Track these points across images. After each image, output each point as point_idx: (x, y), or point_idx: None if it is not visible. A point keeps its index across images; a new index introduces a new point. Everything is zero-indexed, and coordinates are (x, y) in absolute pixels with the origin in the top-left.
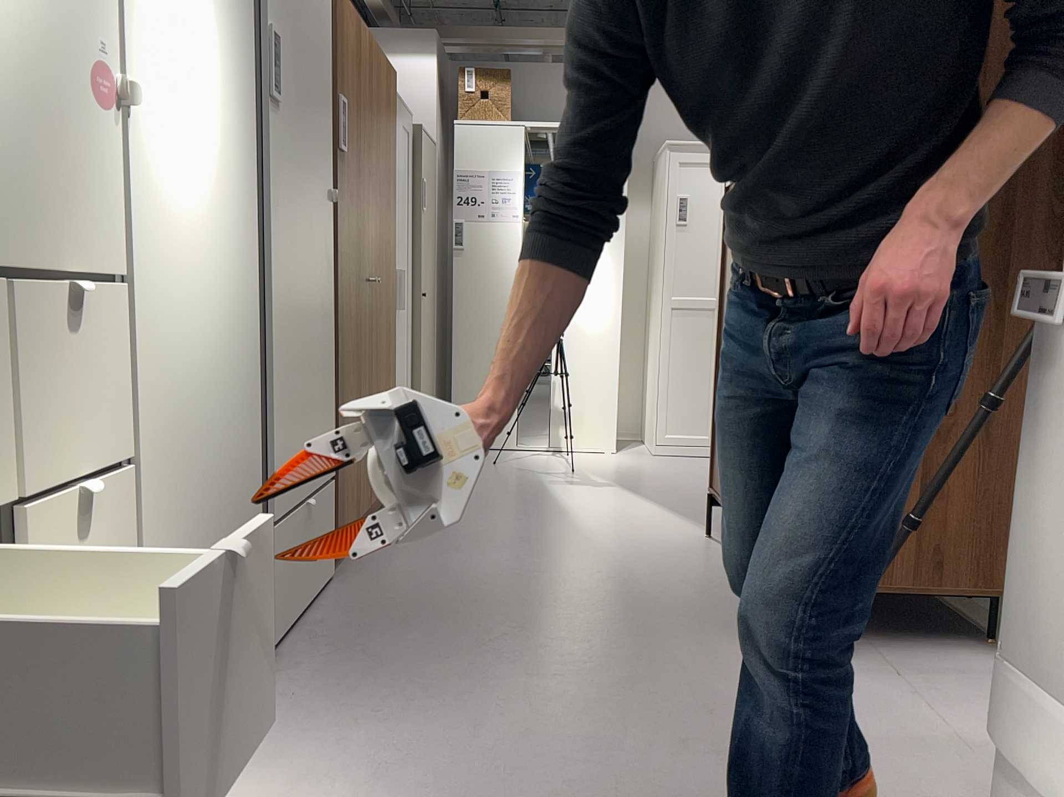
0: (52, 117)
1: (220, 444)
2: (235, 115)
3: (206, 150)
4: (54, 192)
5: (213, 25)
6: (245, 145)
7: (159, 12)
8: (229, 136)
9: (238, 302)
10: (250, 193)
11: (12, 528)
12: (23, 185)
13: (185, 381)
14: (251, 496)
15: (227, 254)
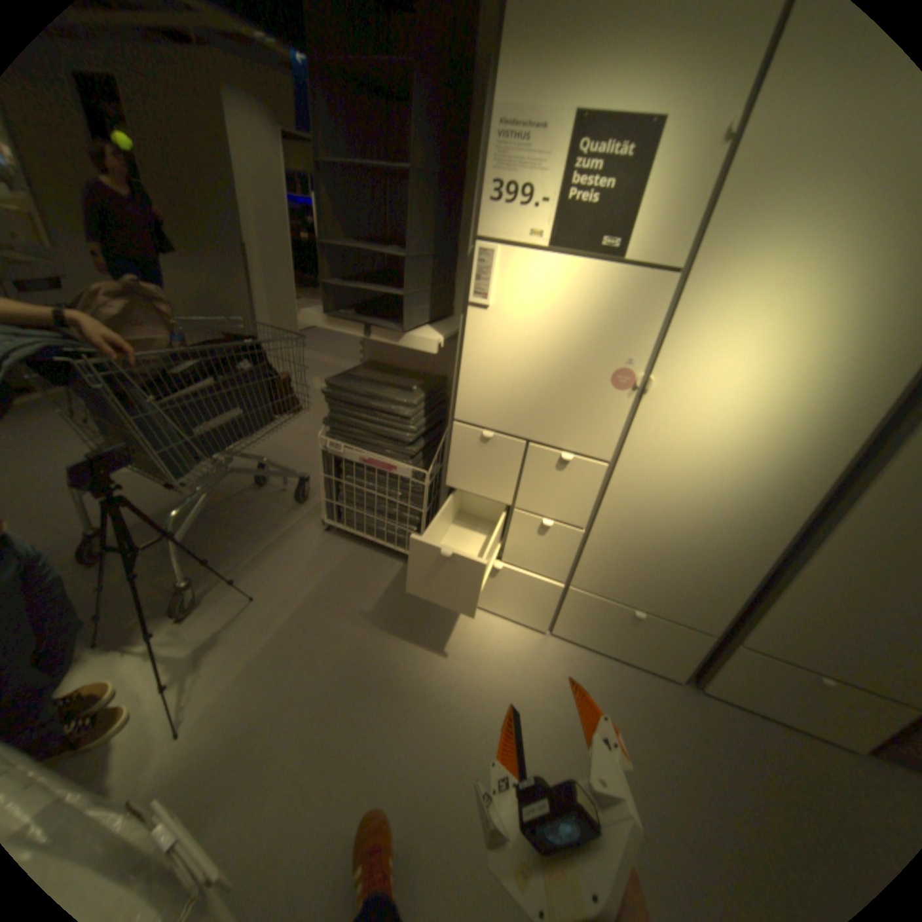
0: (582, 394)
1: (689, 571)
2: (845, 399)
3: (761, 419)
4: (574, 421)
5: (831, 333)
6: (857, 421)
7: (726, 335)
8: (818, 413)
9: (765, 516)
10: (854, 457)
11: (515, 514)
12: (554, 417)
13: (659, 526)
14: (719, 615)
15: (760, 485)
